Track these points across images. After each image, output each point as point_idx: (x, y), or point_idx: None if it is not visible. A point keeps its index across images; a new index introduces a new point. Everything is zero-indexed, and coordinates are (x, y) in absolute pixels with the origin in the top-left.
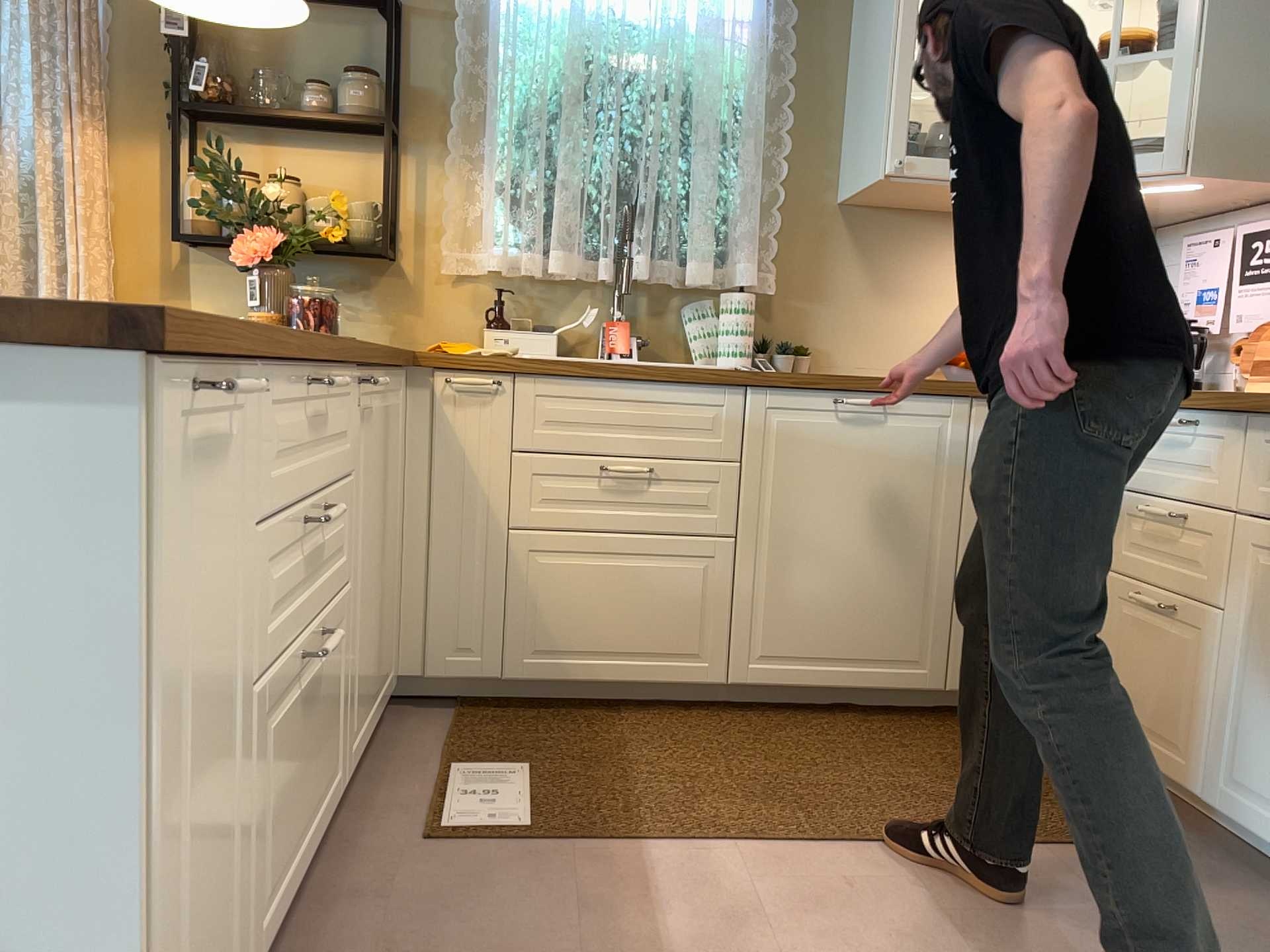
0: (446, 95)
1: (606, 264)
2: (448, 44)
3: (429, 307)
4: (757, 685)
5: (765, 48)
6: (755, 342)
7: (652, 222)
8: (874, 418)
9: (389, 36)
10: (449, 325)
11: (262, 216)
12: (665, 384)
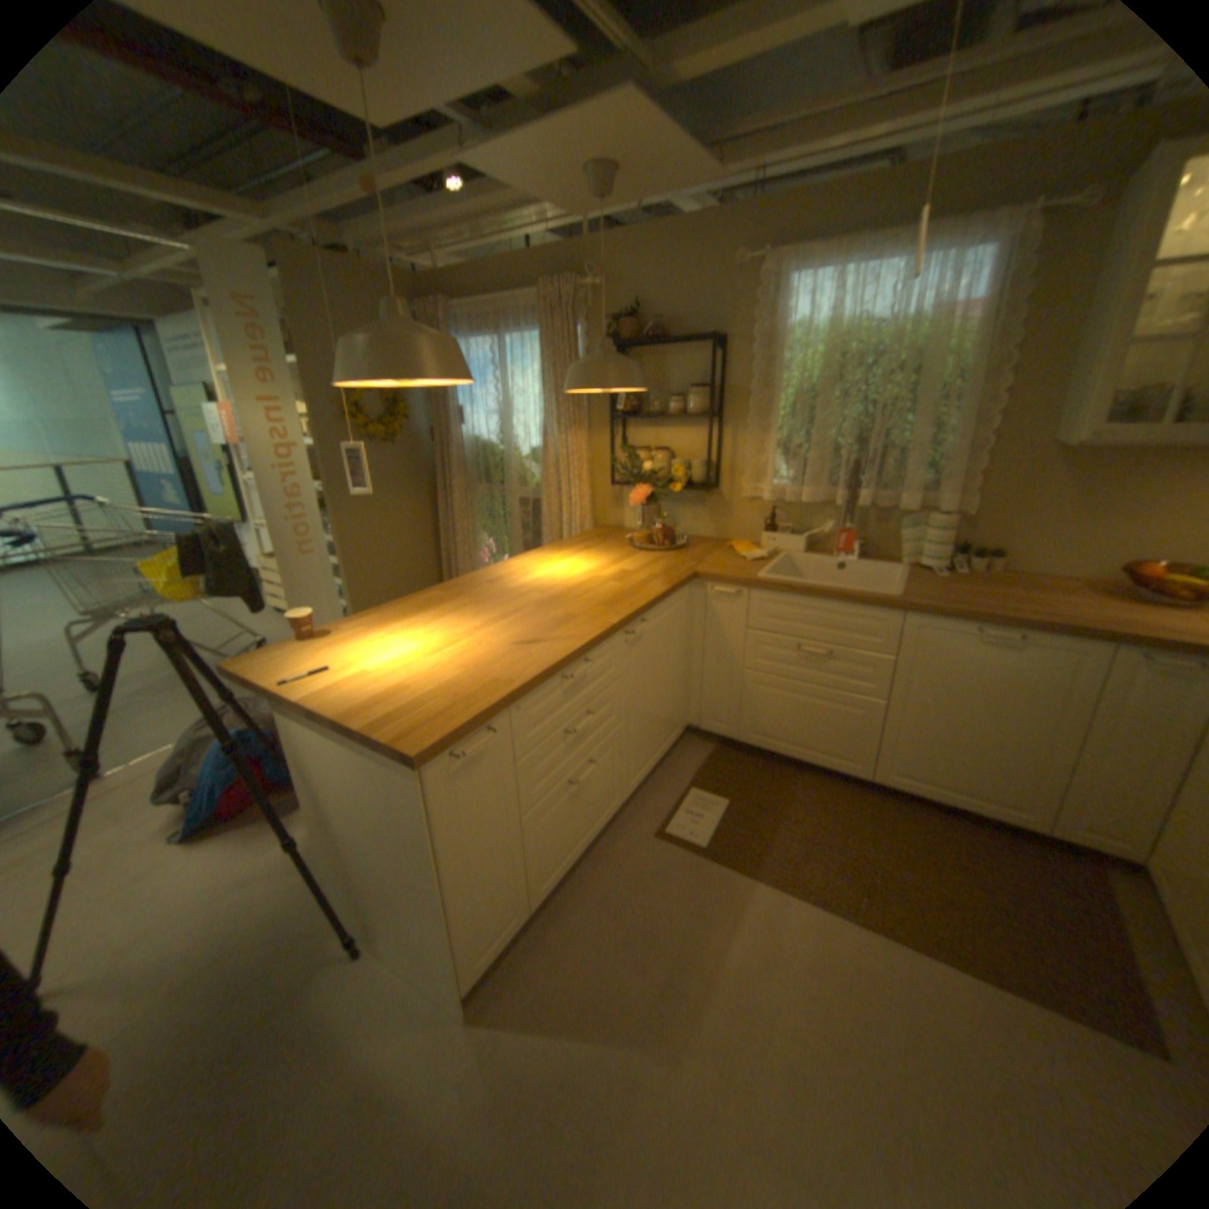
0: (749, 387)
1: (840, 495)
2: (751, 354)
3: (735, 514)
4: (893, 788)
5: (997, 318)
6: (959, 544)
7: (881, 462)
8: (1012, 646)
9: (717, 354)
10: (745, 525)
11: (642, 478)
12: (844, 604)
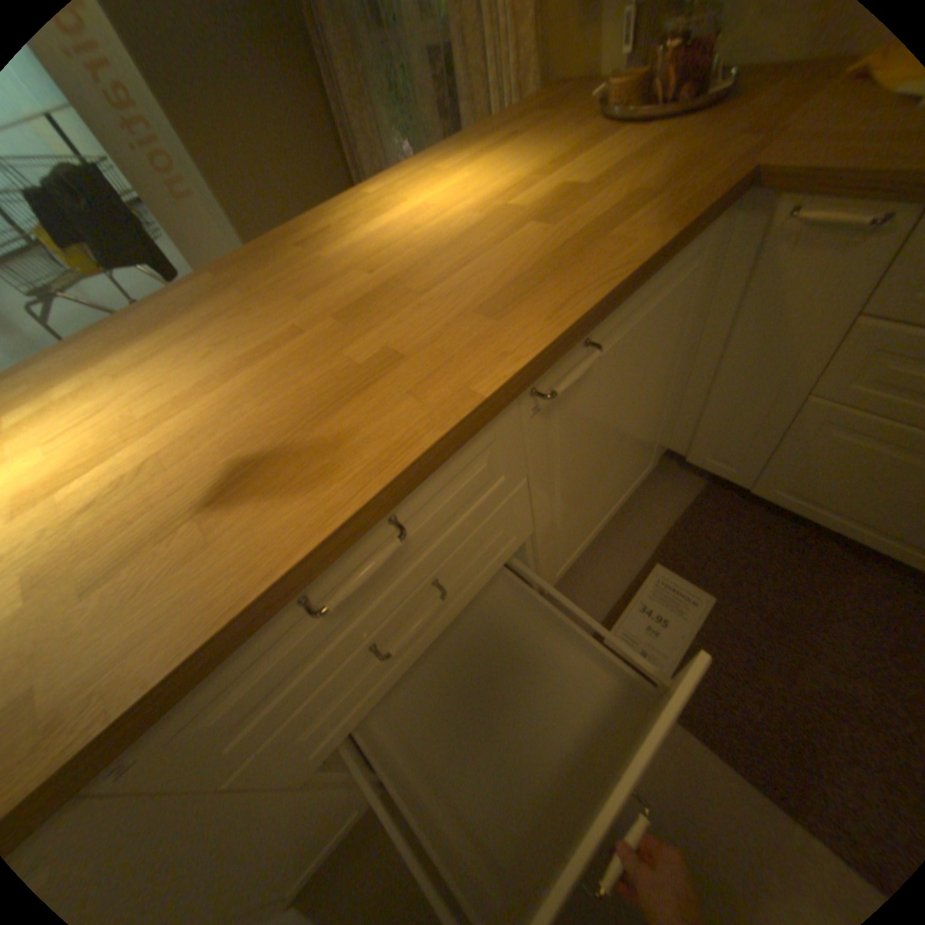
0: None
1: None
2: None
3: None
4: None
5: None
6: None
7: None
8: None
9: None
10: None
11: None
12: None
